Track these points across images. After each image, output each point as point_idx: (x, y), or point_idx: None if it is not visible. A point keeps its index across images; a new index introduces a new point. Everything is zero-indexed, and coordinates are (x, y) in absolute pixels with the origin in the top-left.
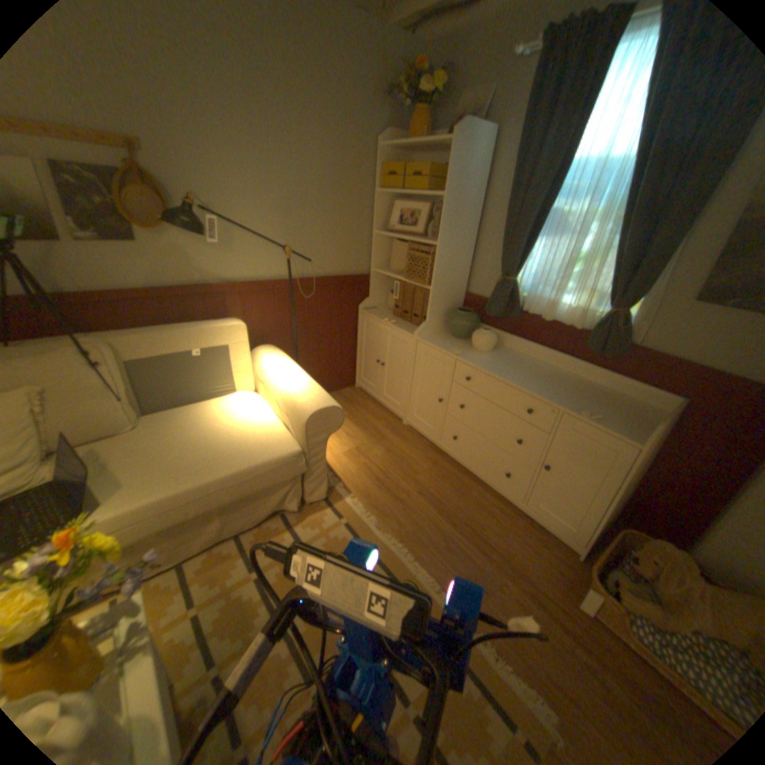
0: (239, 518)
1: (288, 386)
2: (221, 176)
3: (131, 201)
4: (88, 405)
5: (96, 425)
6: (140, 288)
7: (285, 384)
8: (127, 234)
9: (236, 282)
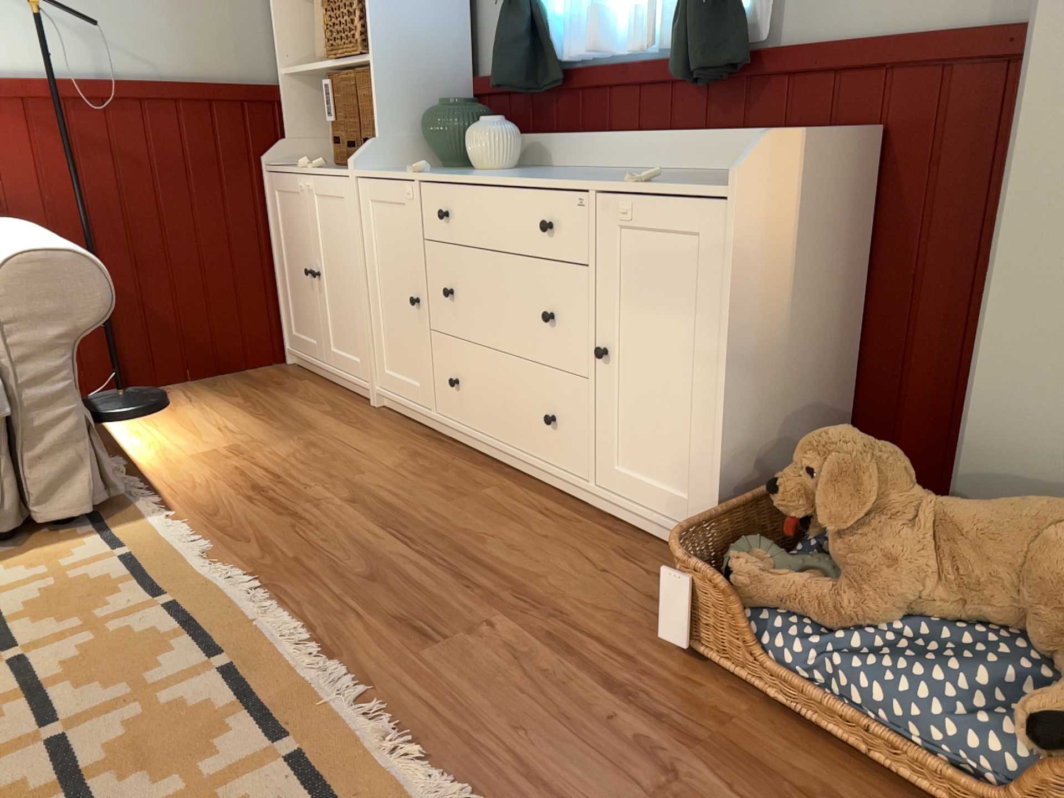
0: None
1: None
2: None
3: None
4: None
5: None
6: None
7: None
8: None
9: None
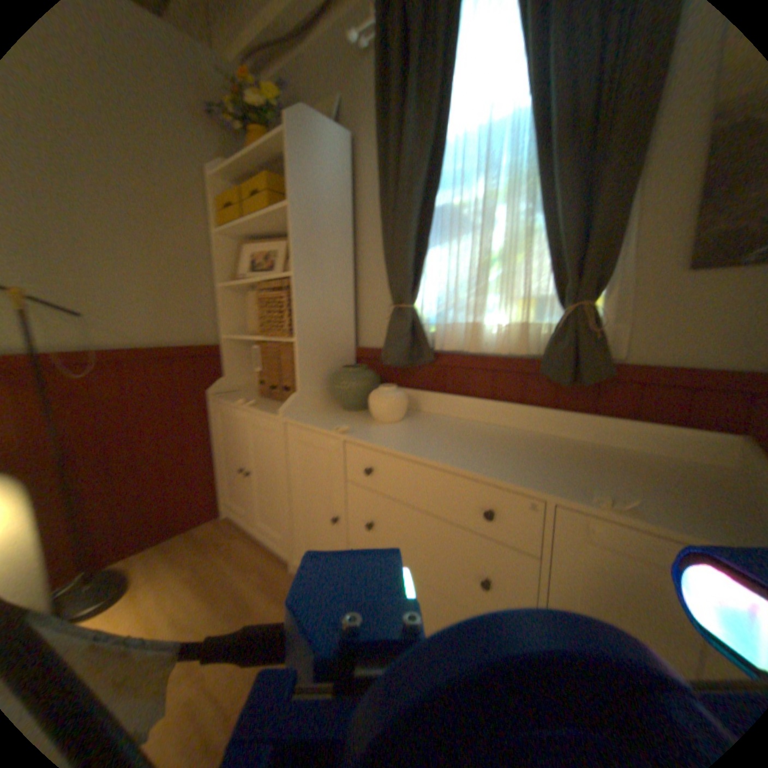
0: None
1: None
2: None
3: None
4: None
5: None
6: None
7: None
8: None
9: None
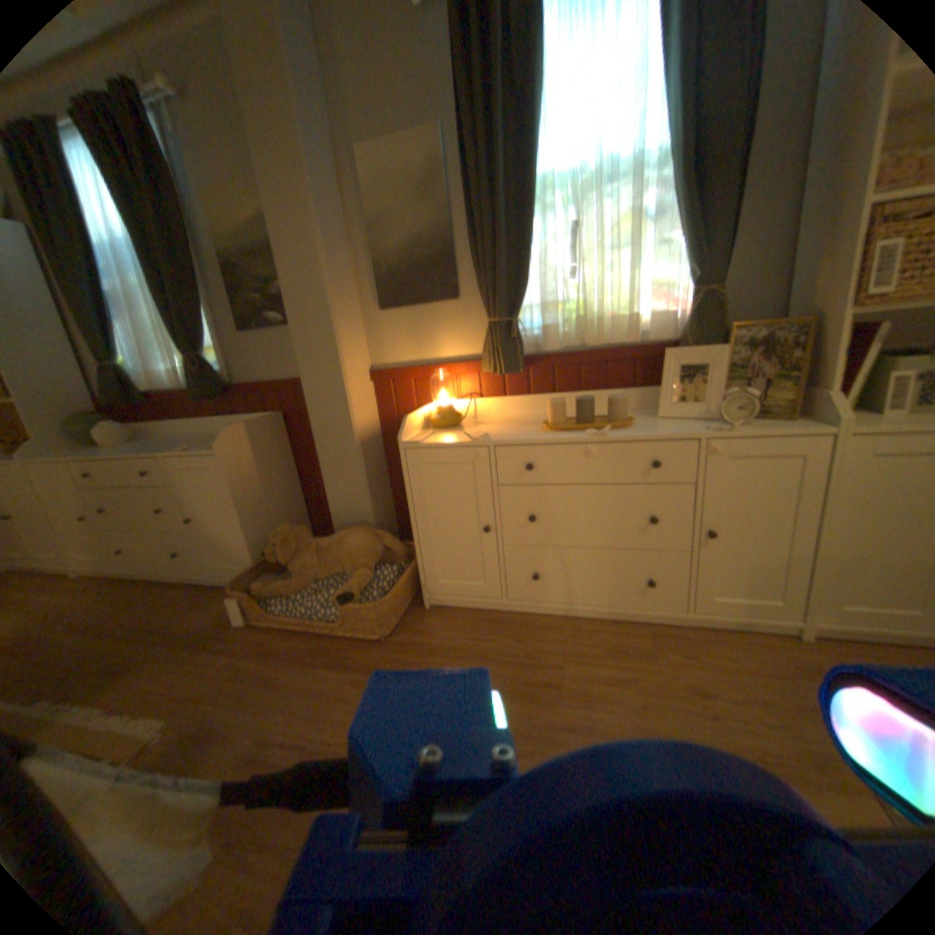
0: None
1: None
2: None
3: None
4: None
5: None
6: None
7: None
8: None
9: None
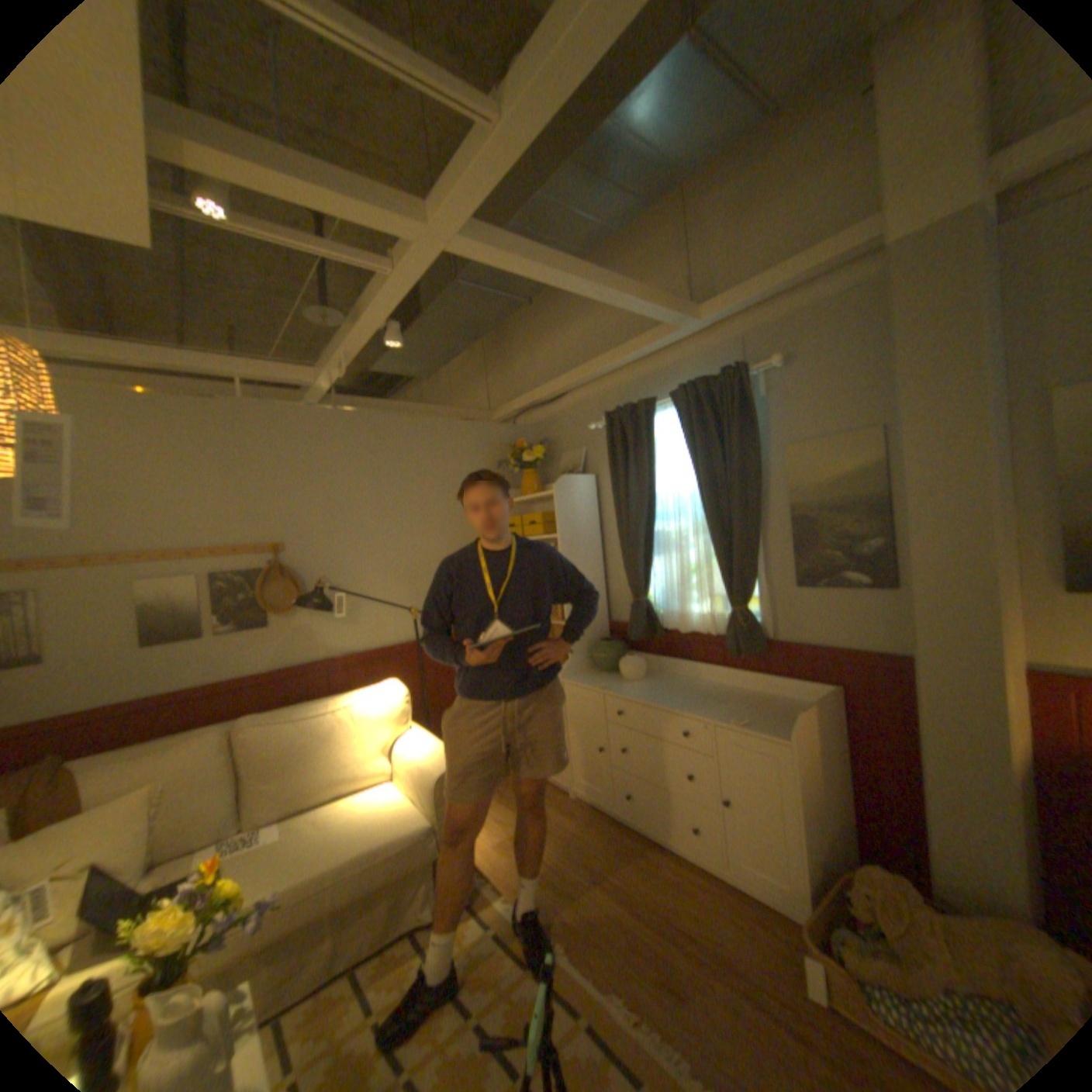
0: (356, 940)
1: (414, 755)
2: (350, 559)
3: (268, 595)
4: (200, 804)
5: (203, 829)
6: (265, 674)
7: (412, 754)
8: (260, 624)
9: (361, 653)
